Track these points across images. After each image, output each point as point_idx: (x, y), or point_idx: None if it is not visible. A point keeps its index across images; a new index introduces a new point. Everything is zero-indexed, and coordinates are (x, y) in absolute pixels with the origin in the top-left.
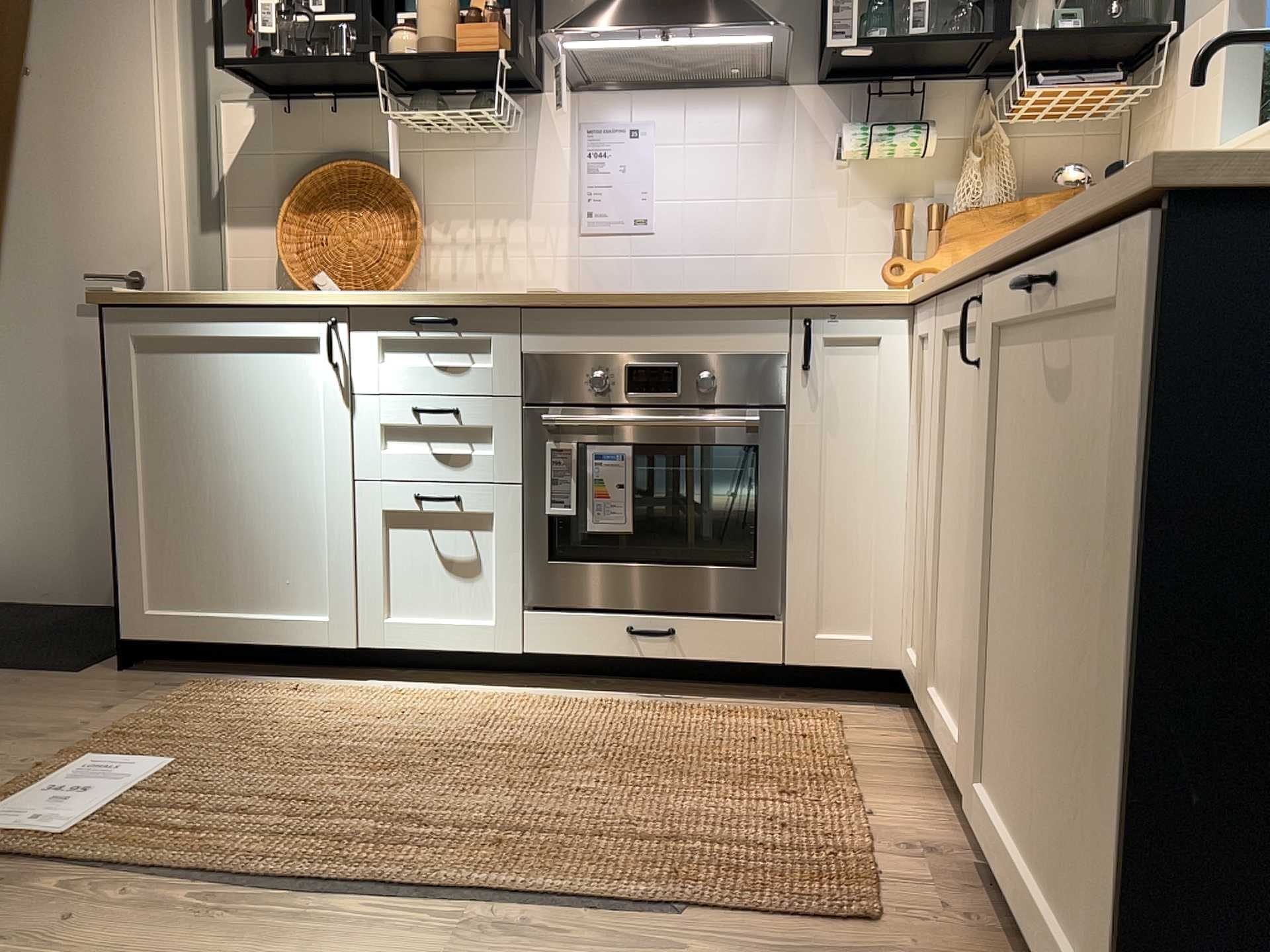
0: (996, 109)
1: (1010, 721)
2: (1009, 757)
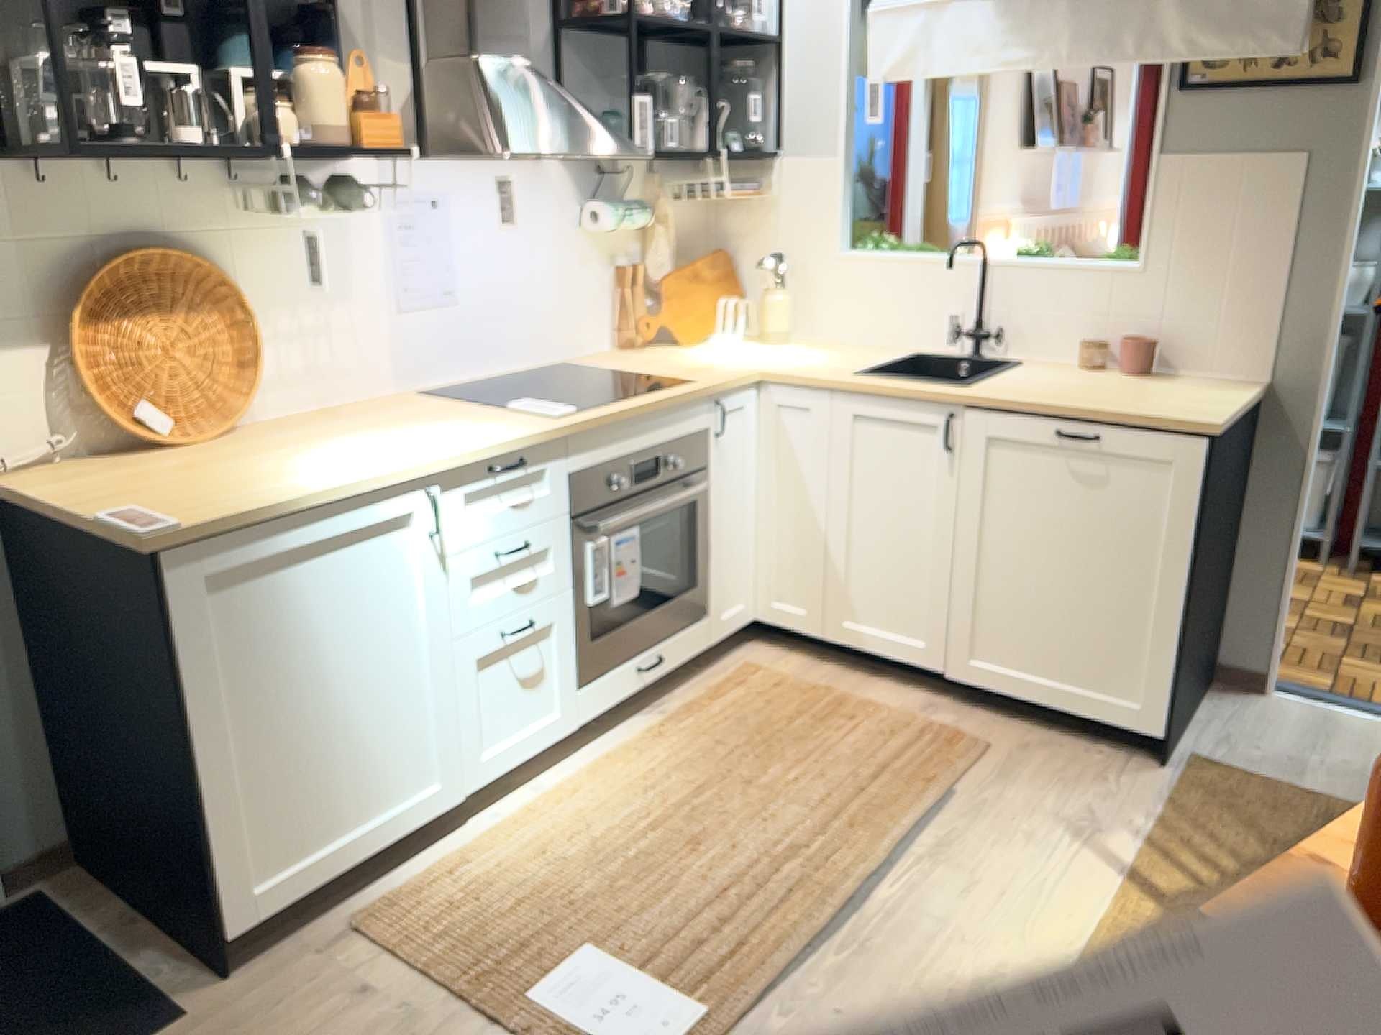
0: (673, 189)
1: (1004, 624)
2: (1003, 641)
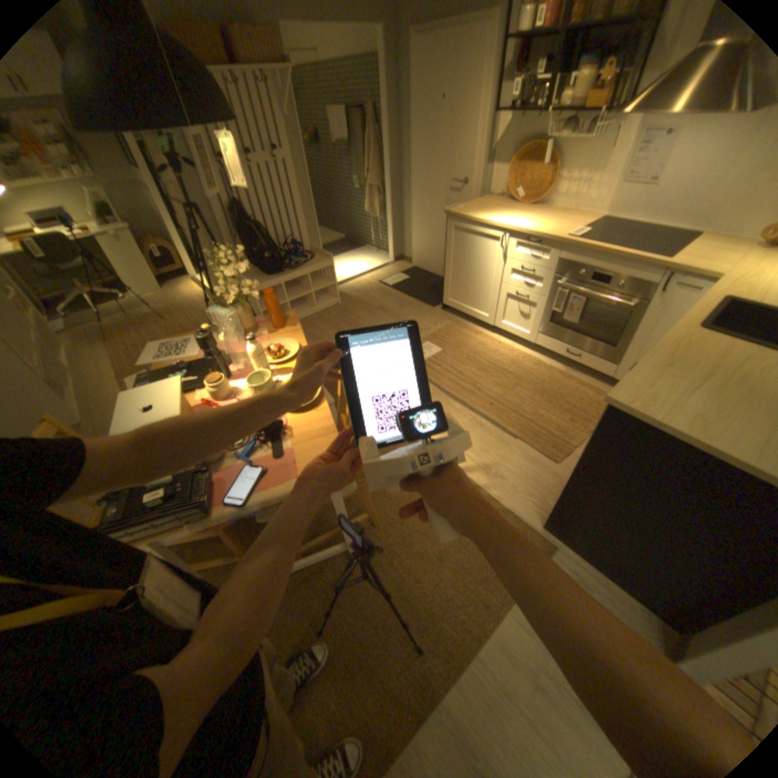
0: None
1: None
2: None
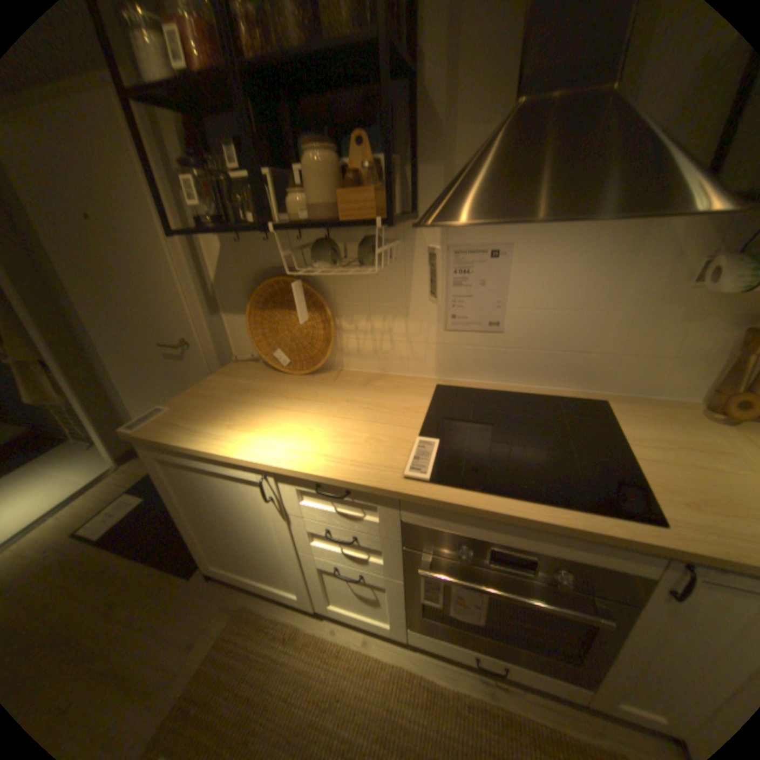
0: None
1: None
2: None
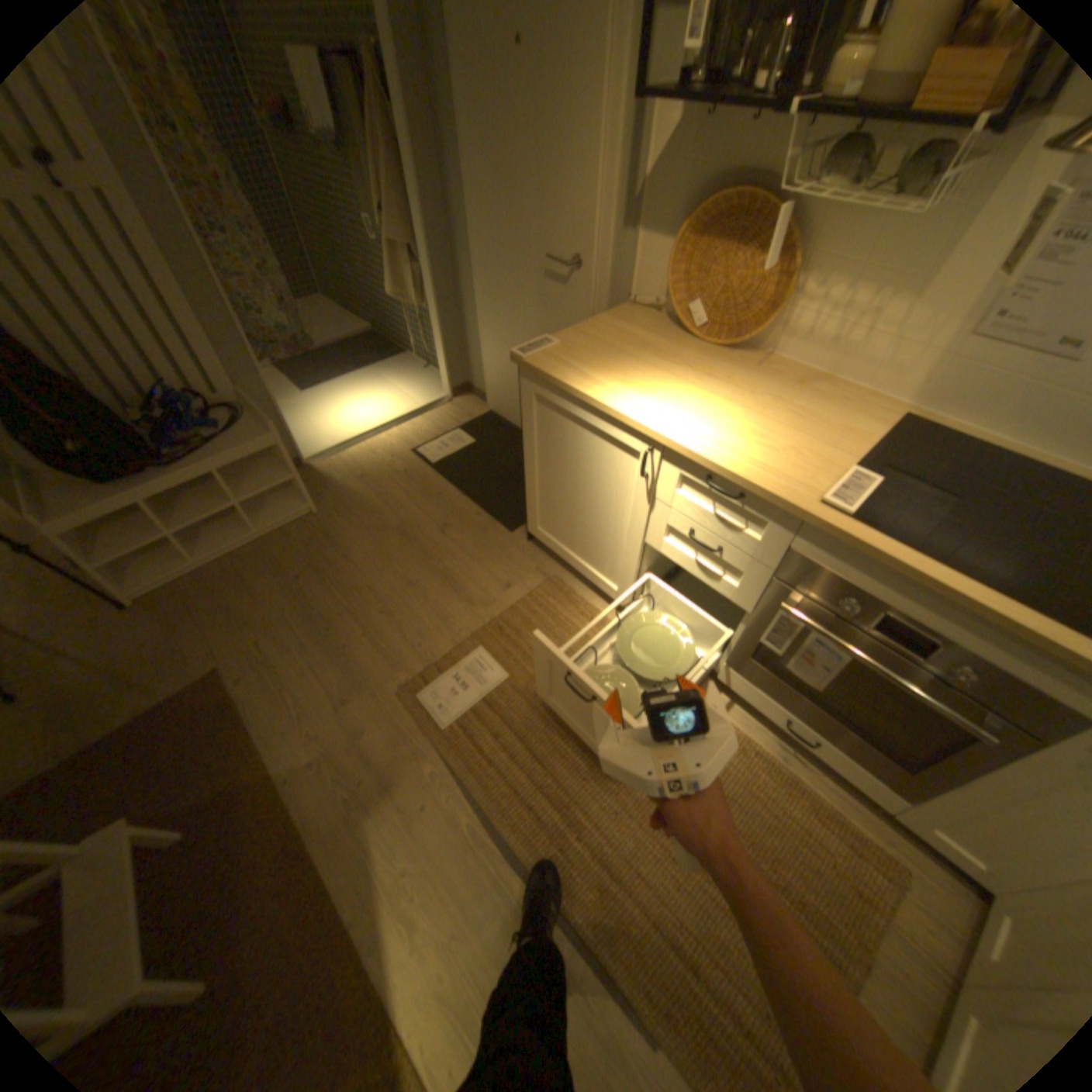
0: None
1: None
2: None
